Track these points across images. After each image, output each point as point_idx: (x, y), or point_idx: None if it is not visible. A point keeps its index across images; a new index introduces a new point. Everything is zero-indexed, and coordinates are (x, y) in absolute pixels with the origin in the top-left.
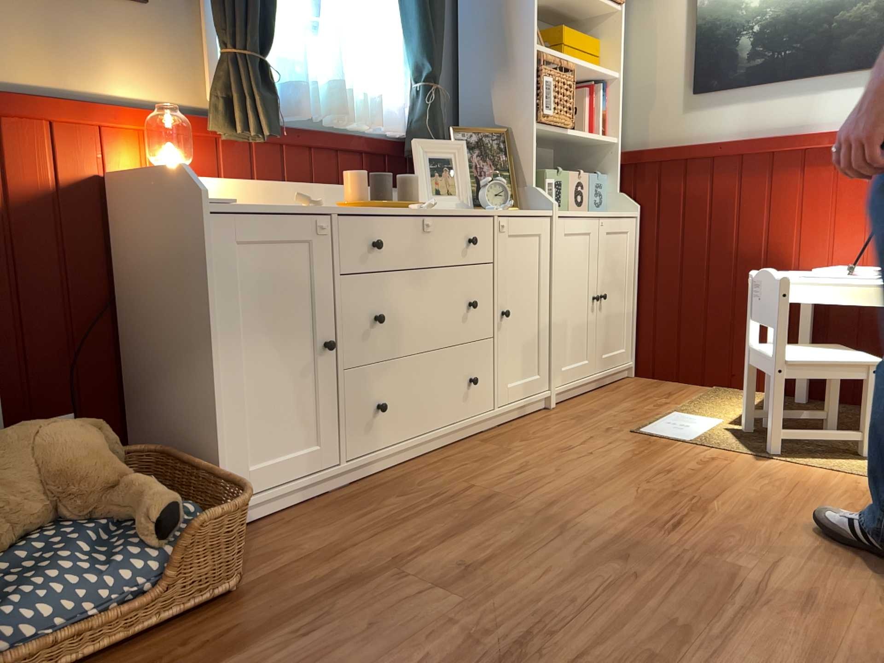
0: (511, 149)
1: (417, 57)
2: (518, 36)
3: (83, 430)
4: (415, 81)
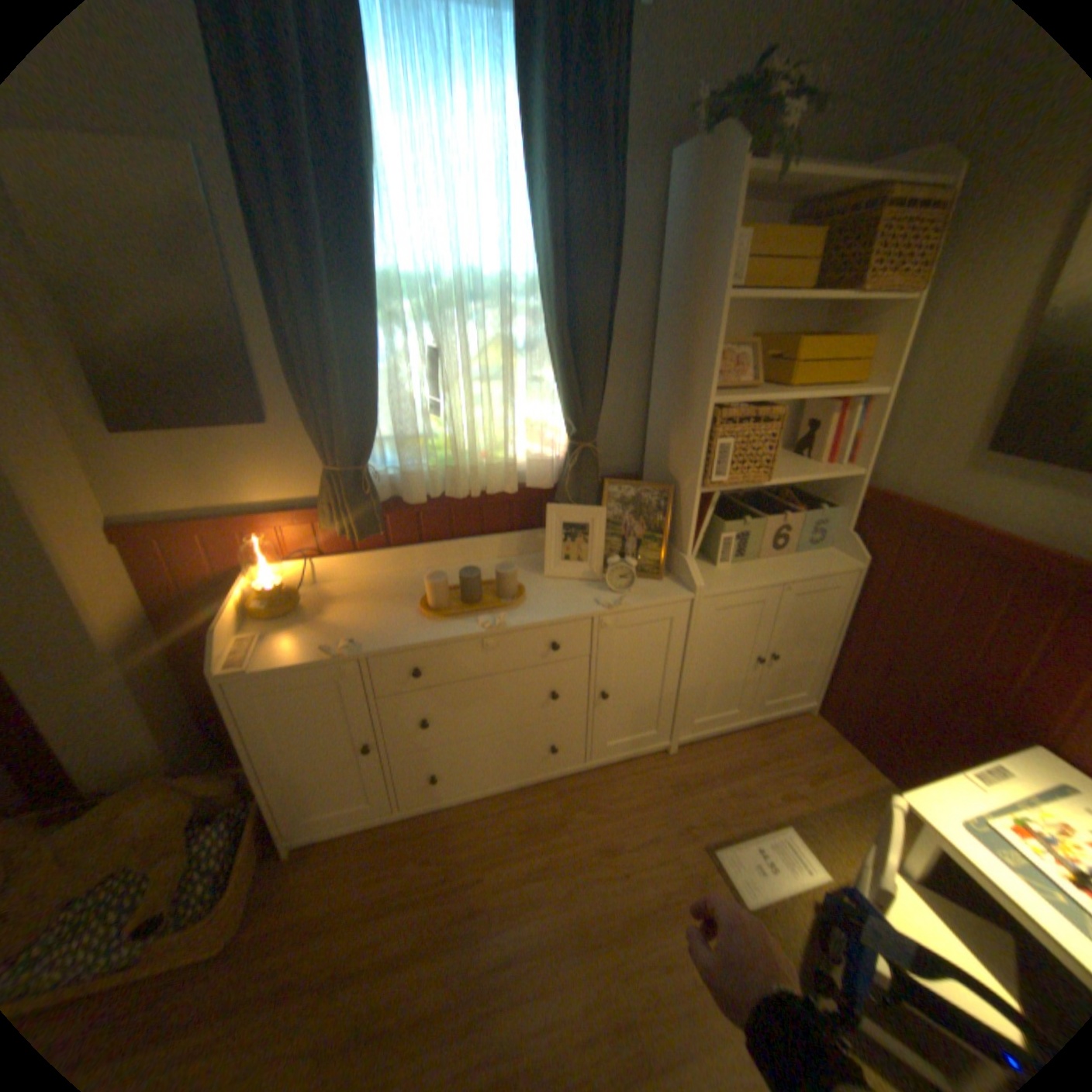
0: (676, 503)
1: (564, 412)
2: (698, 381)
3: (159, 805)
4: (567, 432)
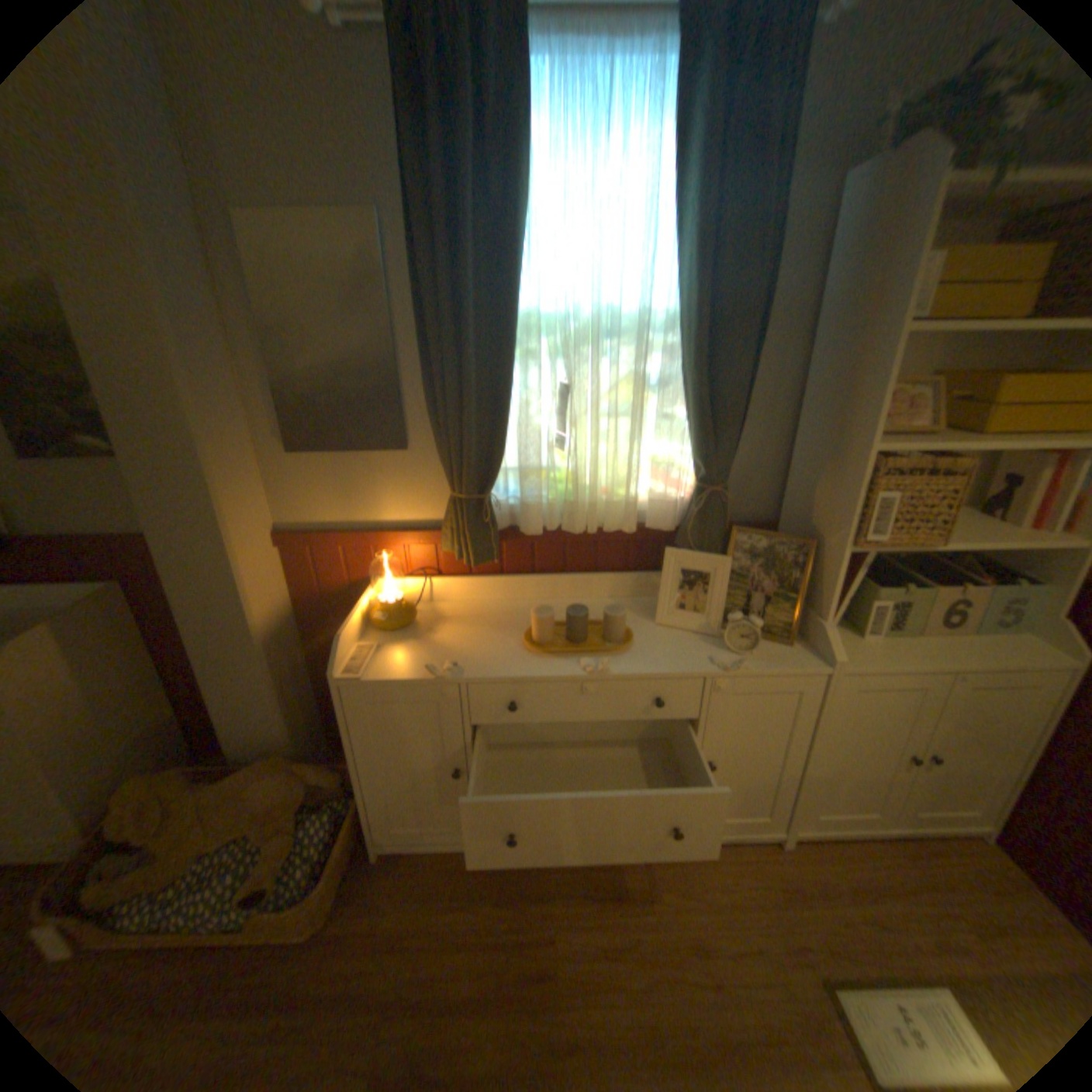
0: (819, 561)
1: (694, 452)
2: (860, 425)
3: (278, 788)
4: (695, 473)
